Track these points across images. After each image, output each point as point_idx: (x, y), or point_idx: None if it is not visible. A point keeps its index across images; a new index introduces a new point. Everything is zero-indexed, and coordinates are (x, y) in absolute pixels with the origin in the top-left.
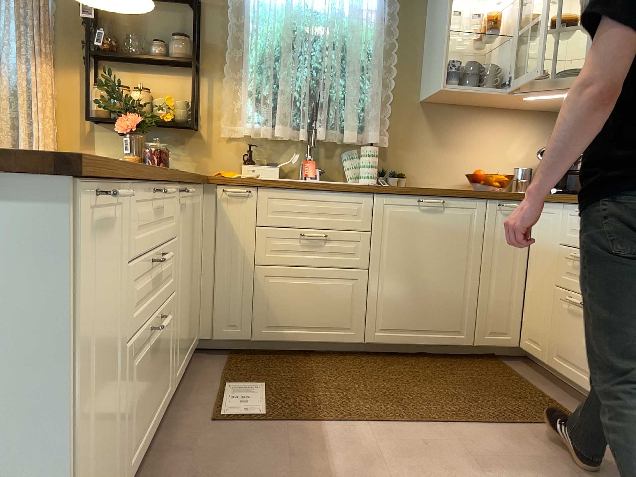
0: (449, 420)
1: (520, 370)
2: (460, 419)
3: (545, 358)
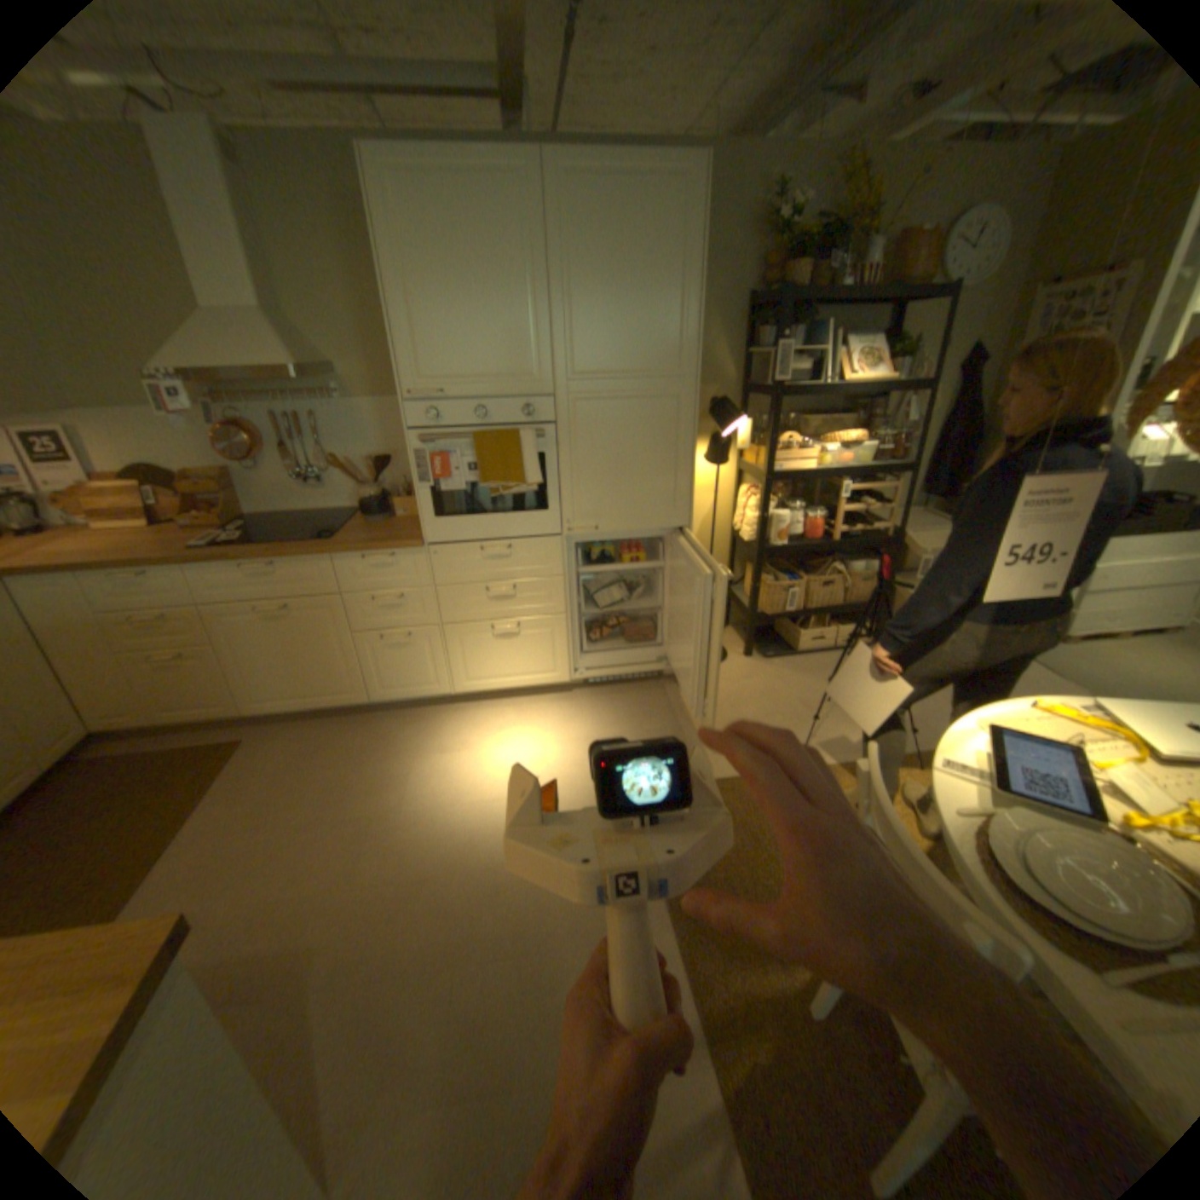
0: (164, 839)
1: (112, 753)
2: (168, 829)
3: (141, 723)
